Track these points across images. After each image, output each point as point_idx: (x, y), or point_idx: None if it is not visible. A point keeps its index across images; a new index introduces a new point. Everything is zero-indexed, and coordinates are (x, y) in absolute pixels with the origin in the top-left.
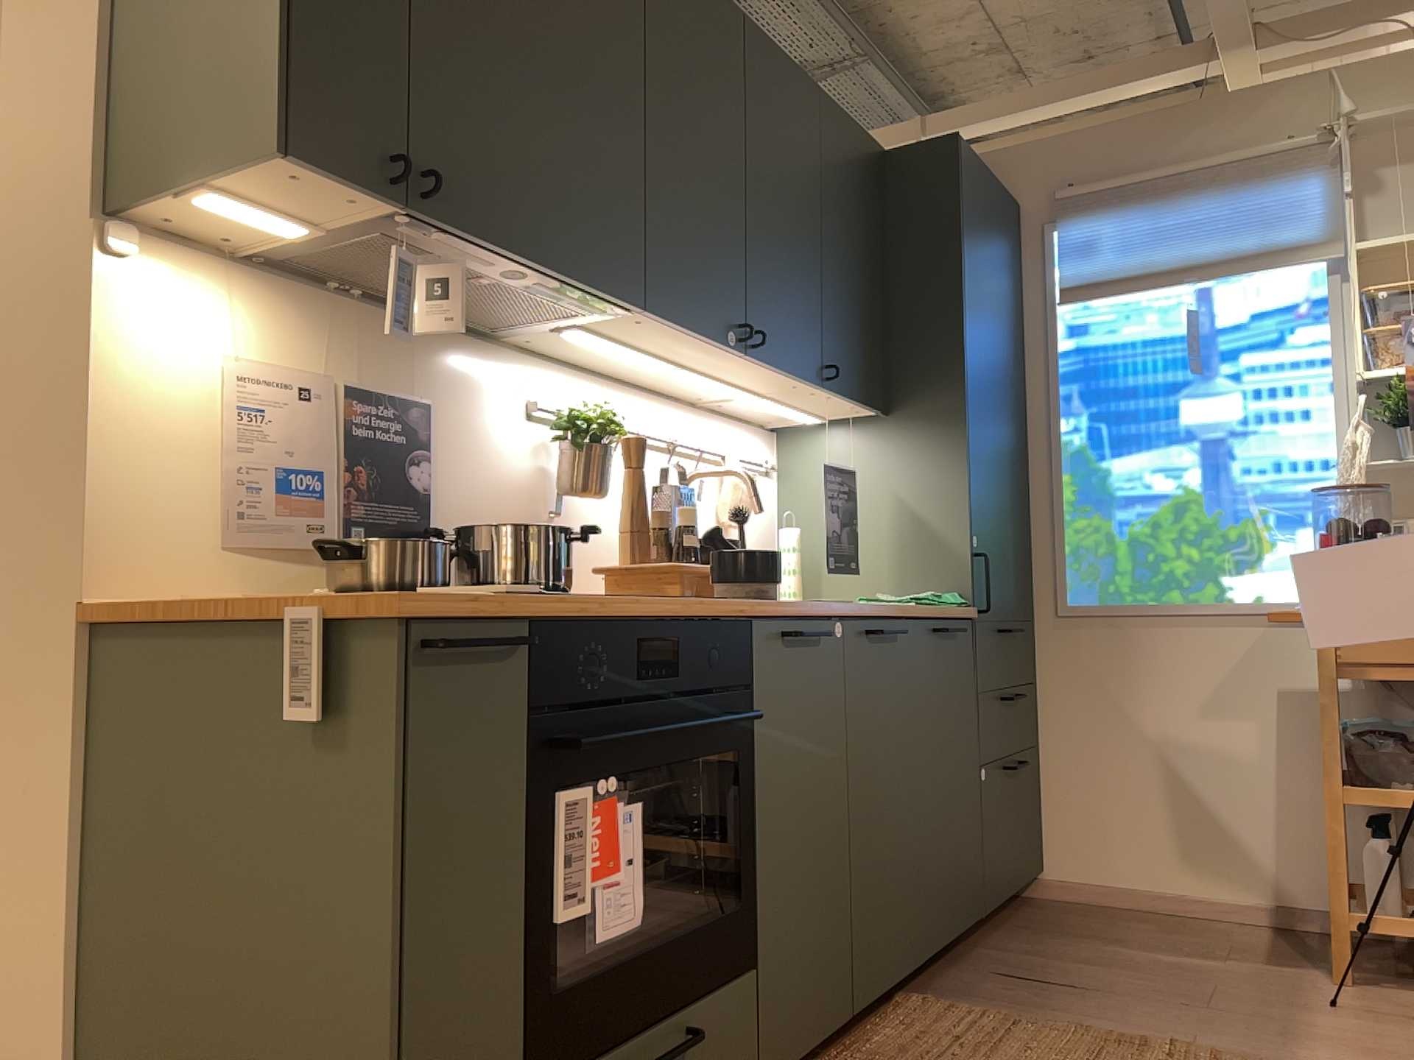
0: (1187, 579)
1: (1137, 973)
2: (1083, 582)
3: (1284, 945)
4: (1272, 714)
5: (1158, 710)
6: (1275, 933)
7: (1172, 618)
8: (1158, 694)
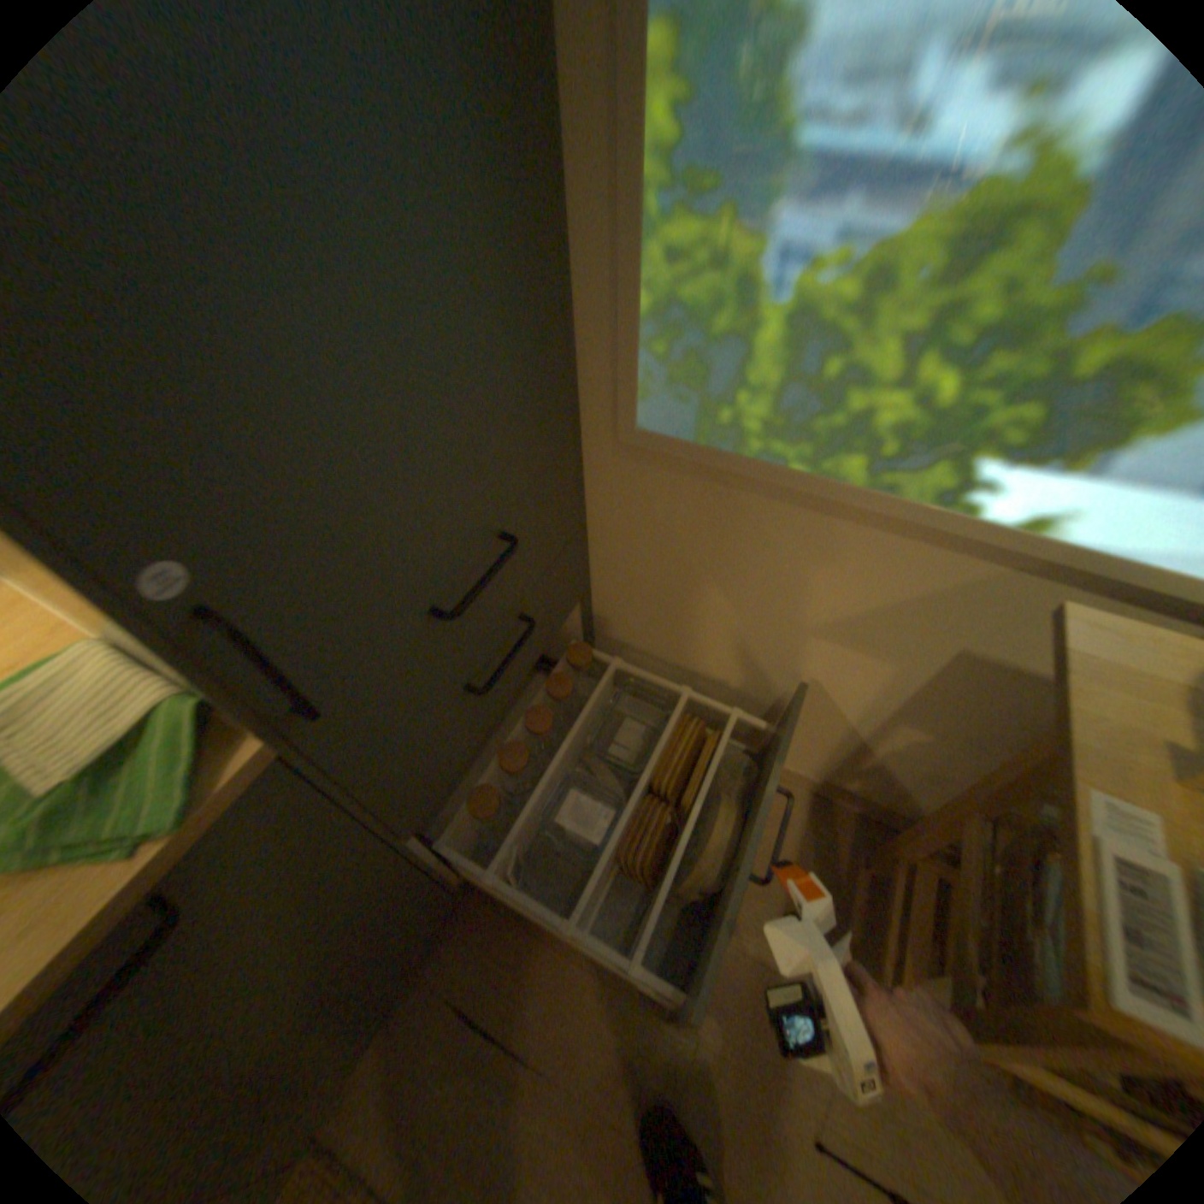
0: (899, 441)
1: (616, 999)
2: (672, 388)
3: (810, 866)
4: (930, 670)
5: (757, 609)
6: (809, 819)
7: (831, 500)
8: (762, 592)
